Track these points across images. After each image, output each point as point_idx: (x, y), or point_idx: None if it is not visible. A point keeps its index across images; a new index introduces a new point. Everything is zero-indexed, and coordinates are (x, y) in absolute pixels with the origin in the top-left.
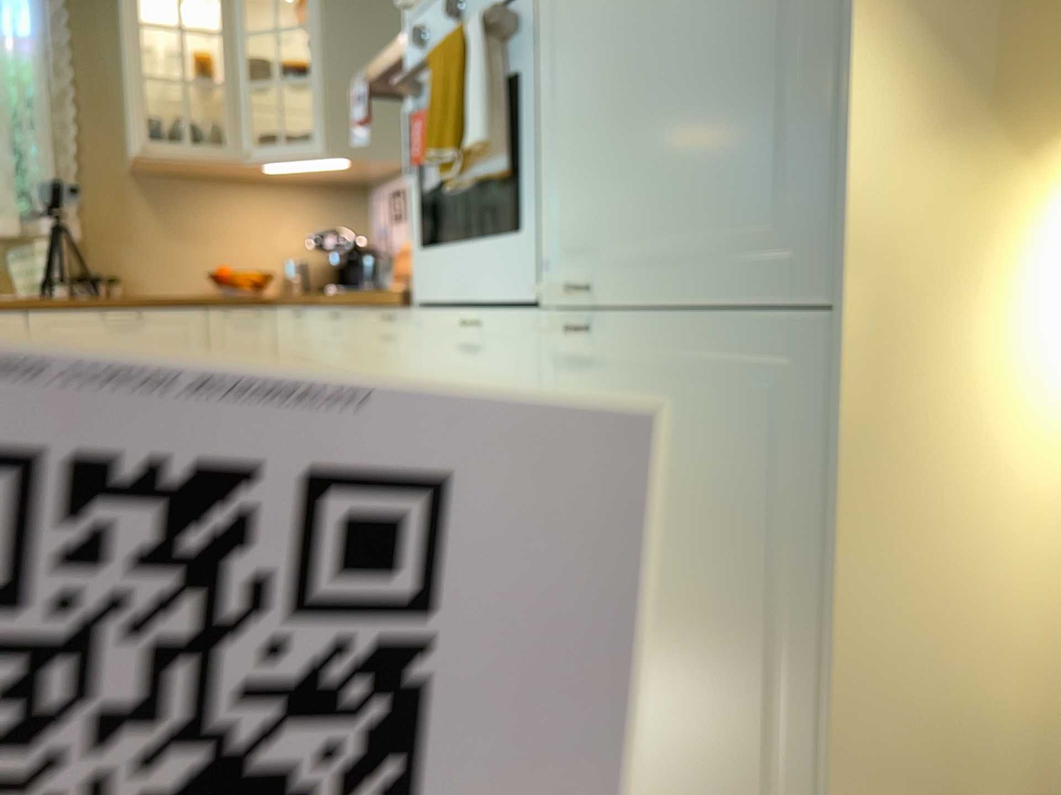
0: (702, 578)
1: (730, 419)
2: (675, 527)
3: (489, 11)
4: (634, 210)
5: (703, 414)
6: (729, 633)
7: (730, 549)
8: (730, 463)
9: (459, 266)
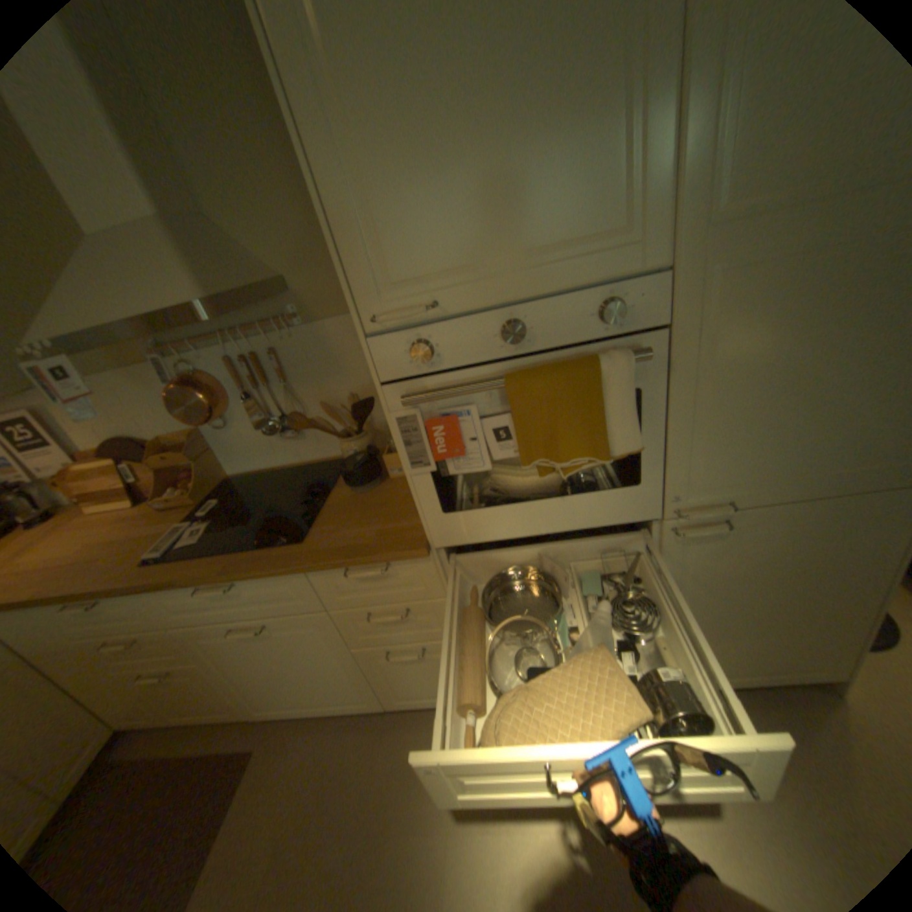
0: (803, 590)
1: (840, 534)
2: (786, 580)
3: (637, 356)
4: (775, 463)
5: (819, 536)
6: (819, 600)
7: (827, 576)
8: (836, 549)
9: (524, 515)
